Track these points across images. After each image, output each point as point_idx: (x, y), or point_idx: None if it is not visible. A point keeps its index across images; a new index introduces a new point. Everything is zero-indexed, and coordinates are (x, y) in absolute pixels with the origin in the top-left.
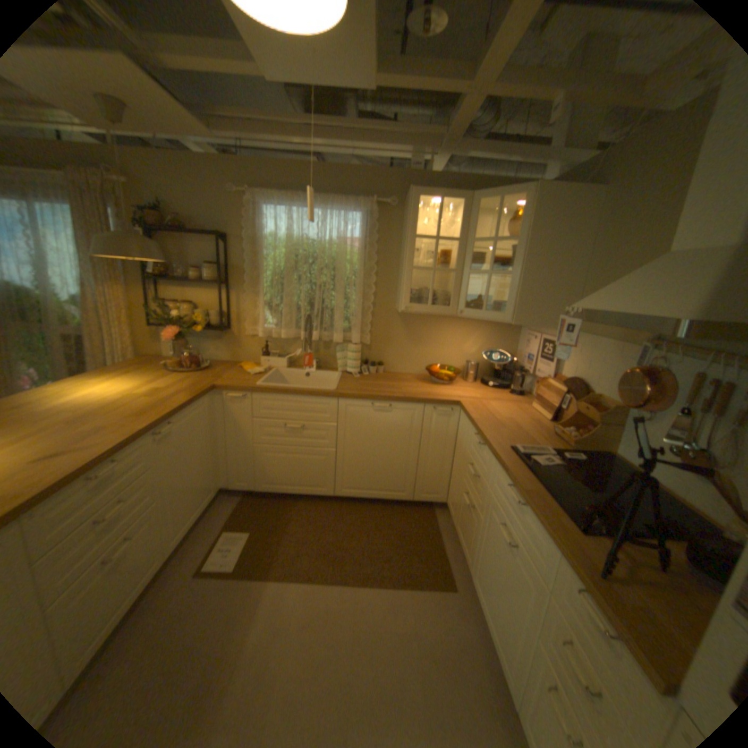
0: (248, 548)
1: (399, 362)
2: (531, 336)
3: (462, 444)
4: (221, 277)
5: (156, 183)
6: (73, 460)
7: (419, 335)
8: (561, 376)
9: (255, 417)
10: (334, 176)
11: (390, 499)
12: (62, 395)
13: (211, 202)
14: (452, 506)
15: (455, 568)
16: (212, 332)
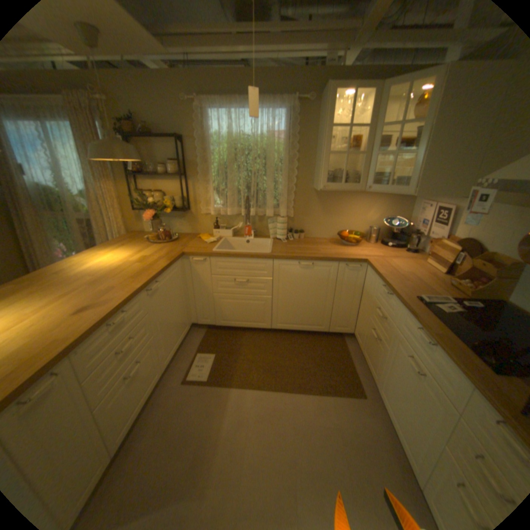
0: (215, 366)
1: (316, 230)
2: (426, 204)
3: (369, 292)
4: (180, 170)
5: (126, 98)
6: (95, 313)
7: (331, 208)
8: (454, 237)
9: (212, 275)
10: (262, 78)
11: (311, 331)
12: (81, 264)
13: (168, 110)
14: (359, 337)
15: (363, 381)
16: (177, 213)
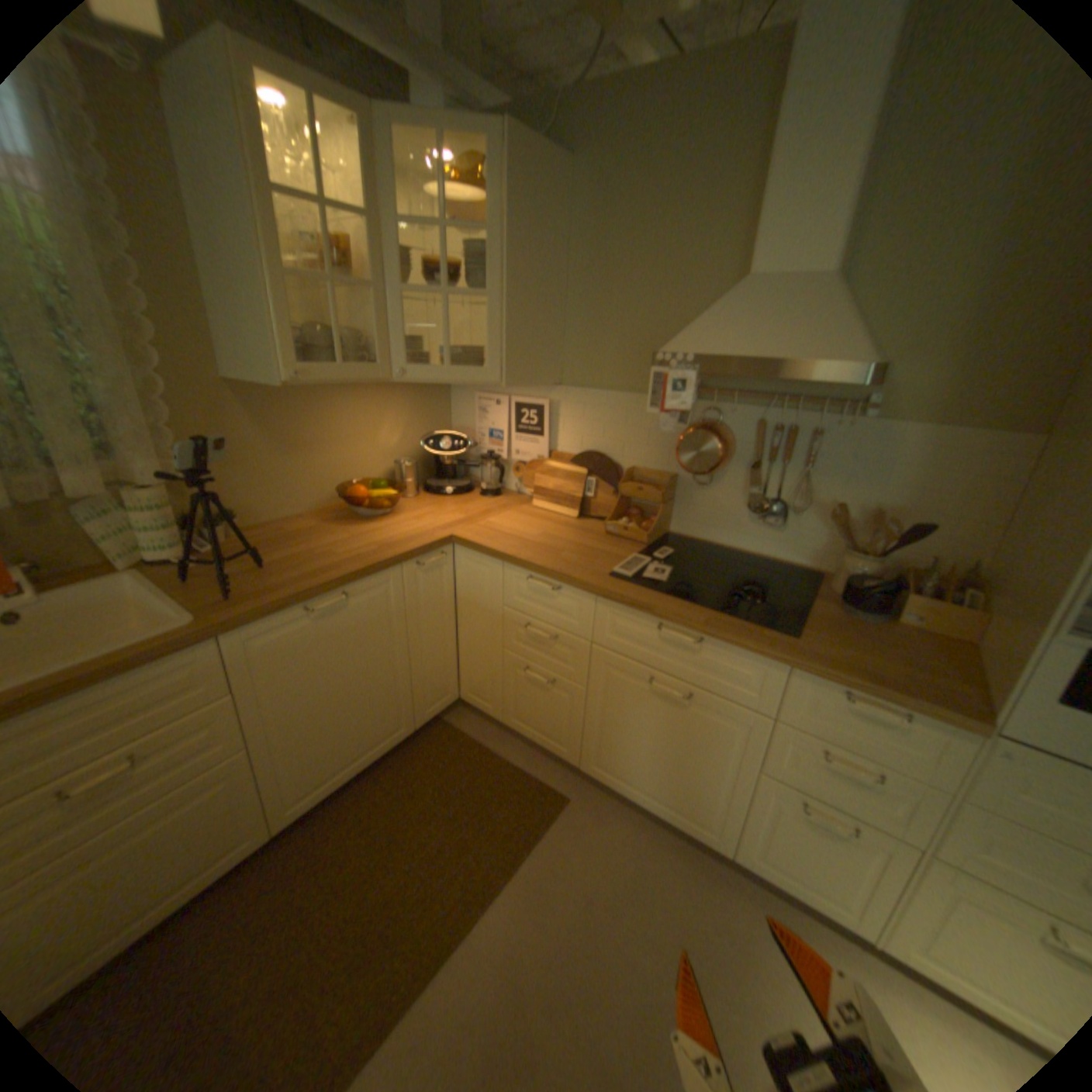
0: None
1: (268, 501)
2: (486, 402)
3: (481, 601)
4: None
5: None
6: None
7: (292, 433)
8: (558, 455)
9: None
10: None
11: (380, 757)
12: None
13: None
14: (482, 698)
15: (539, 775)
16: None
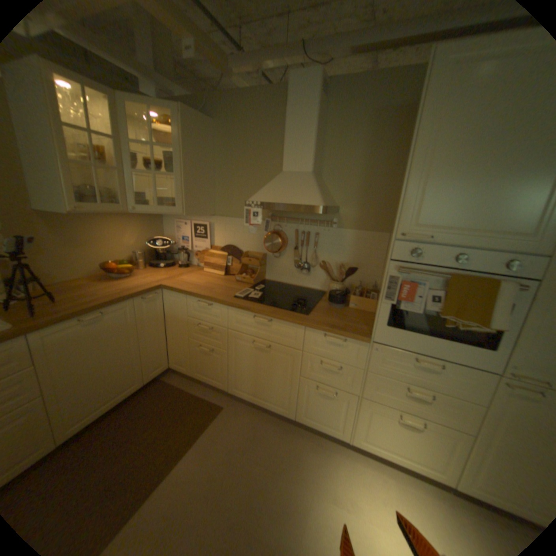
0: None
1: (59, 271)
2: (180, 223)
3: (176, 315)
4: None
5: None
6: None
7: (73, 237)
8: (215, 247)
9: None
10: None
11: (123, 399)
12: None
13: None
14: (180, 365)
15: (208, 398)
16: None
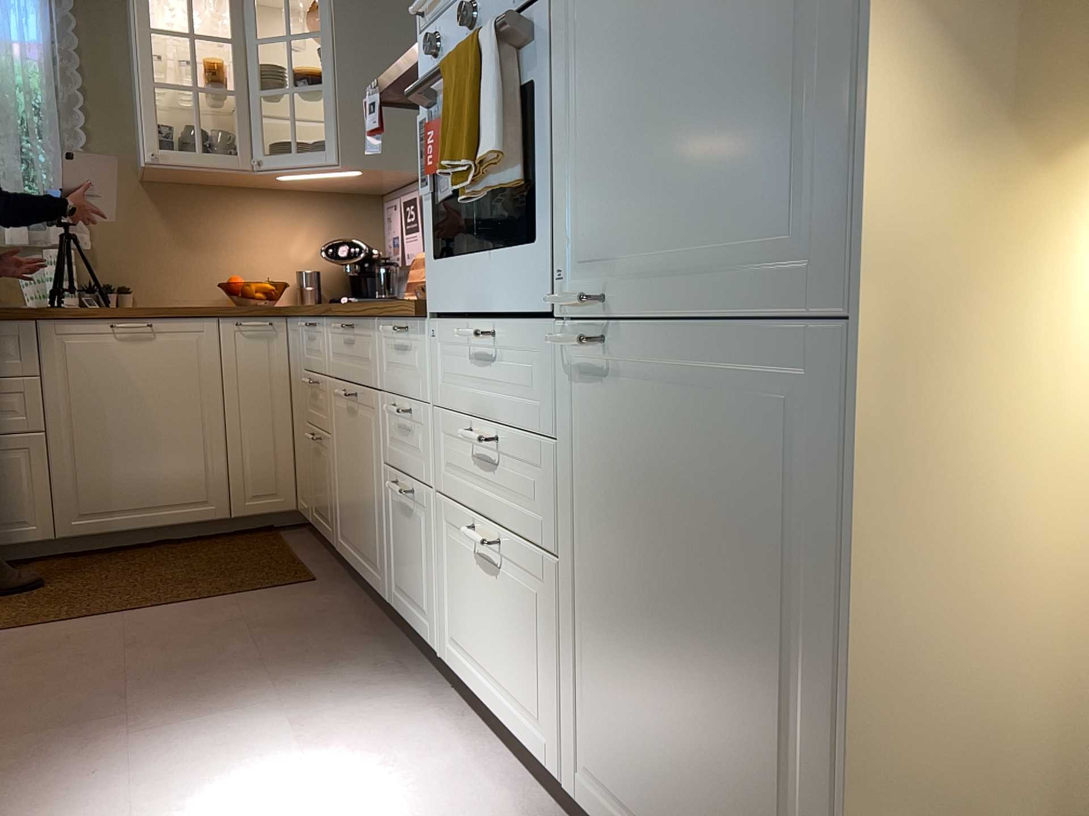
0: None
1: (165, 287)
2: (390, 207)
3: (296, 372)
4: None
5: None
6: None
7: (196, 230)
8: None
9: None
10: None
11: (182, 523)
12: None
13: None
14: (303, 496)
15: (314, 567)
16: None
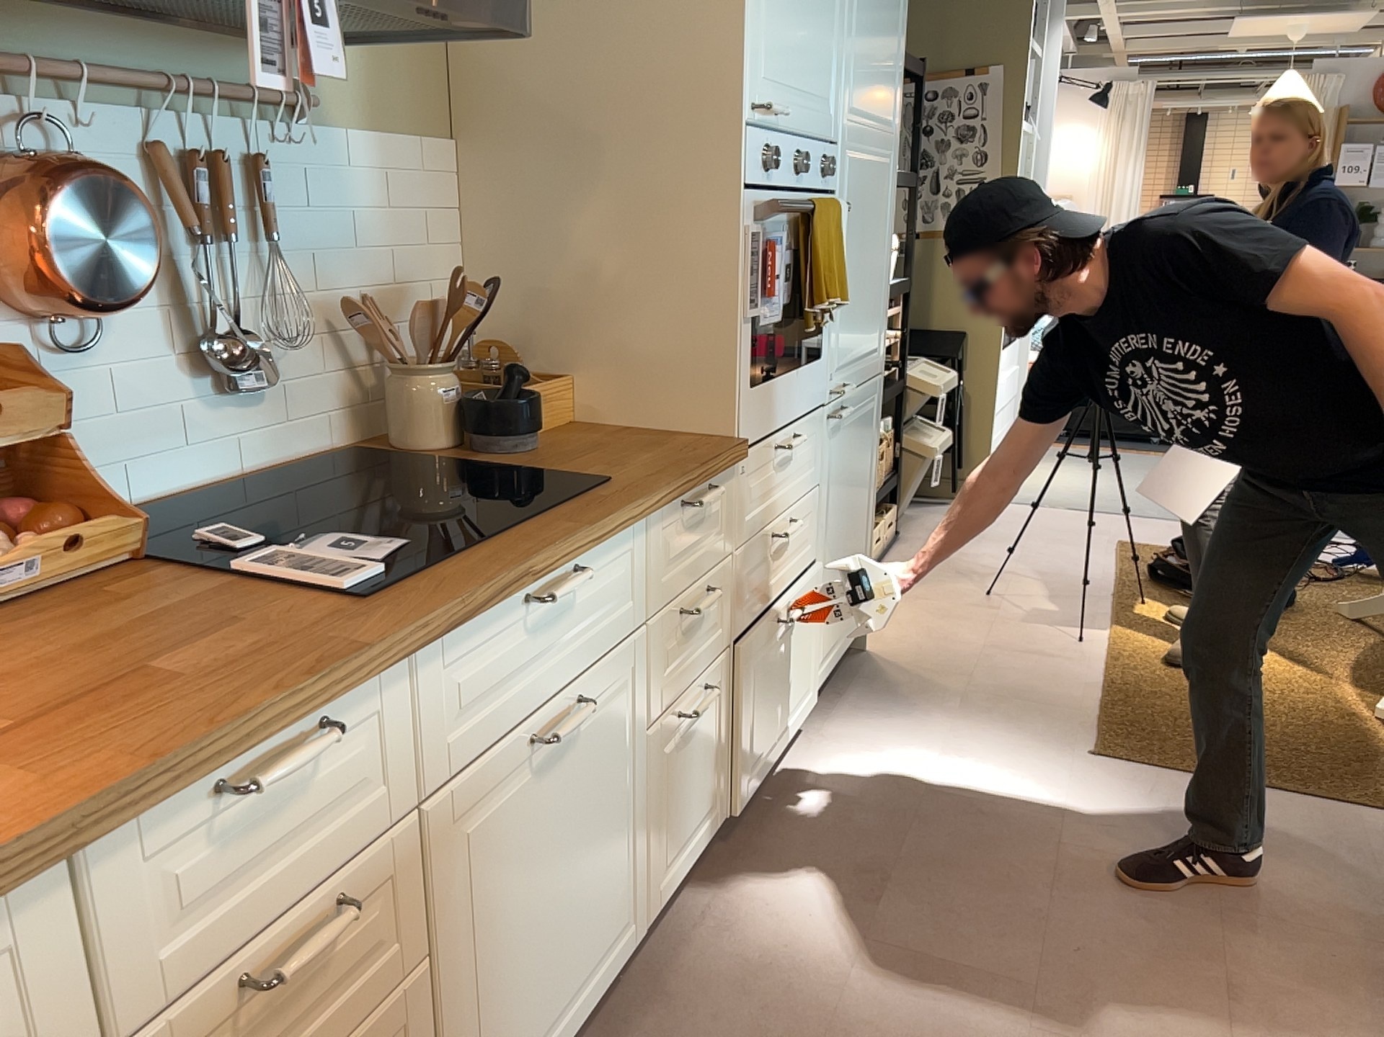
0: None
1: None
2: None
3: None
4: None
5: None
6: None
7: None
8: None
9: None
10: None
11: None
12: None
13: None
14: None
15: None
16: None
